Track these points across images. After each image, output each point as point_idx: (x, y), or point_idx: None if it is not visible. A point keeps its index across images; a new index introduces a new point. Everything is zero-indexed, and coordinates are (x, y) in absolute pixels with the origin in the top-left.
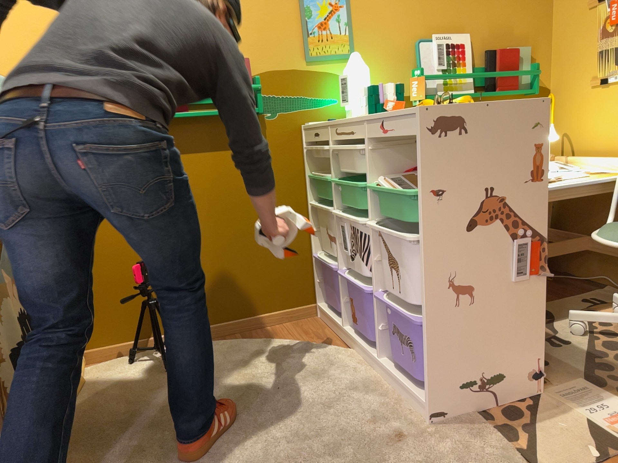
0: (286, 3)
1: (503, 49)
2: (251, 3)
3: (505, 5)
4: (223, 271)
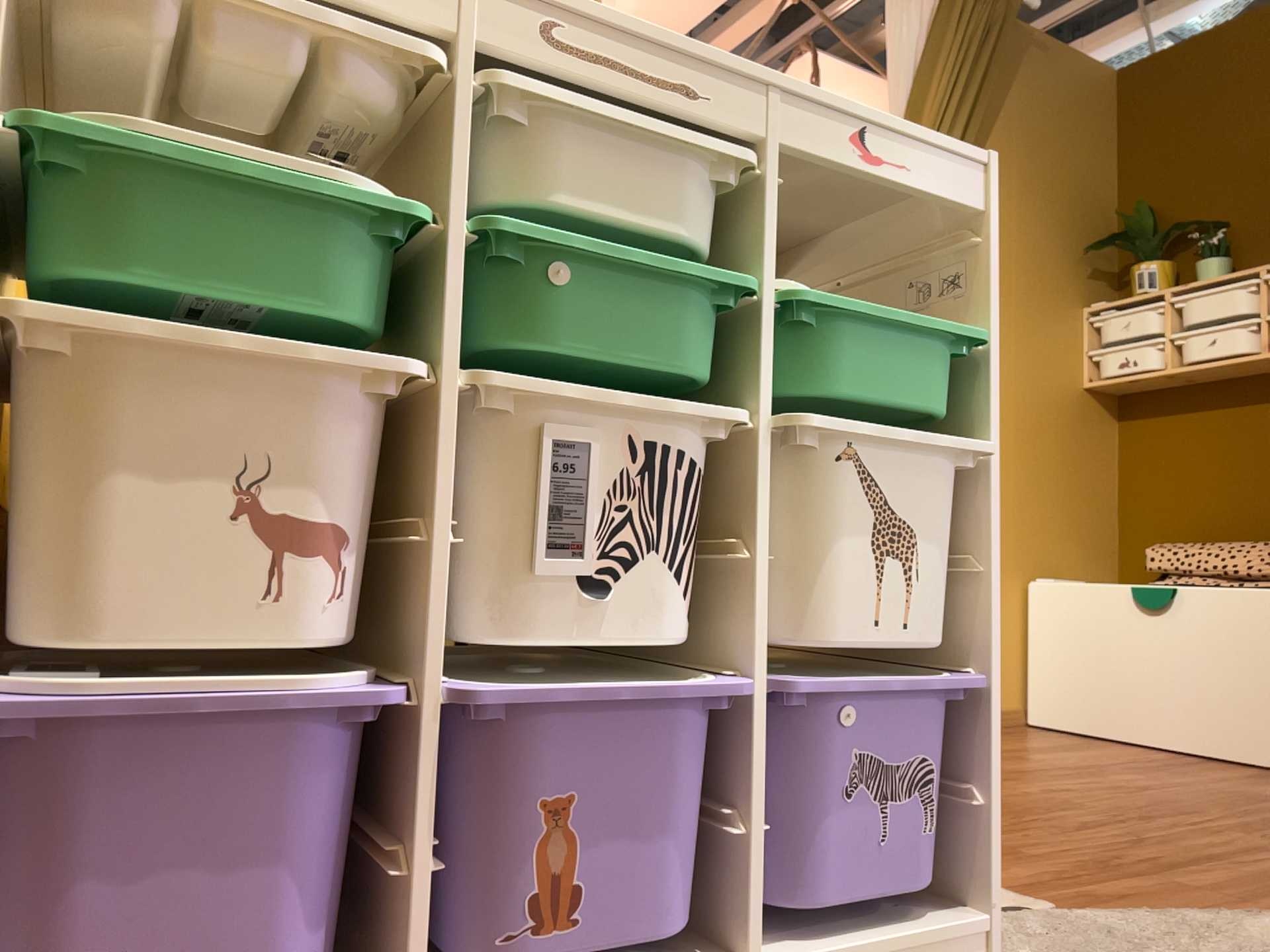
0: None
1: None
2: None
3: None
4: None
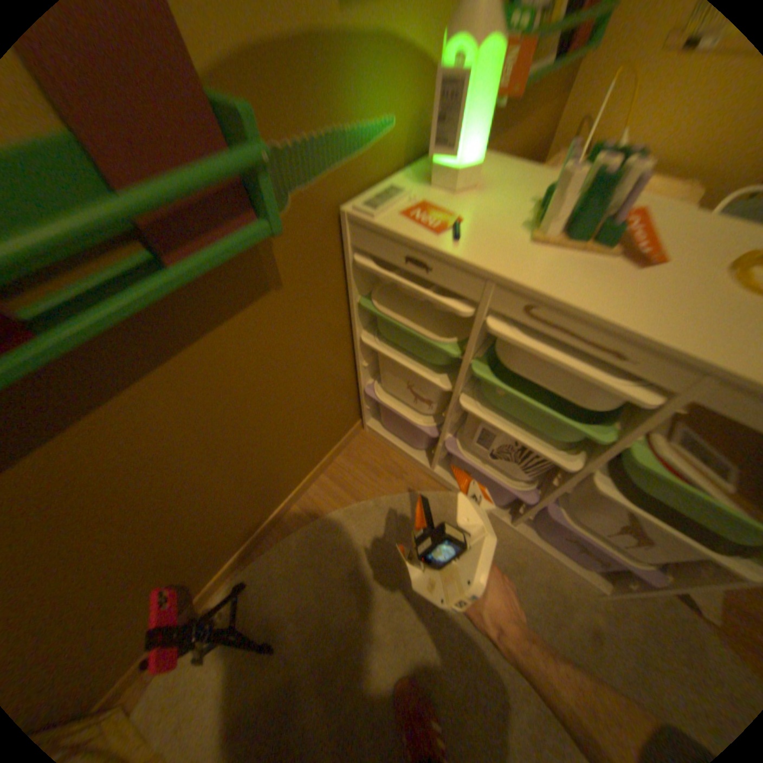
0: None
1: None
2: None
3: None
4: (261, 481)
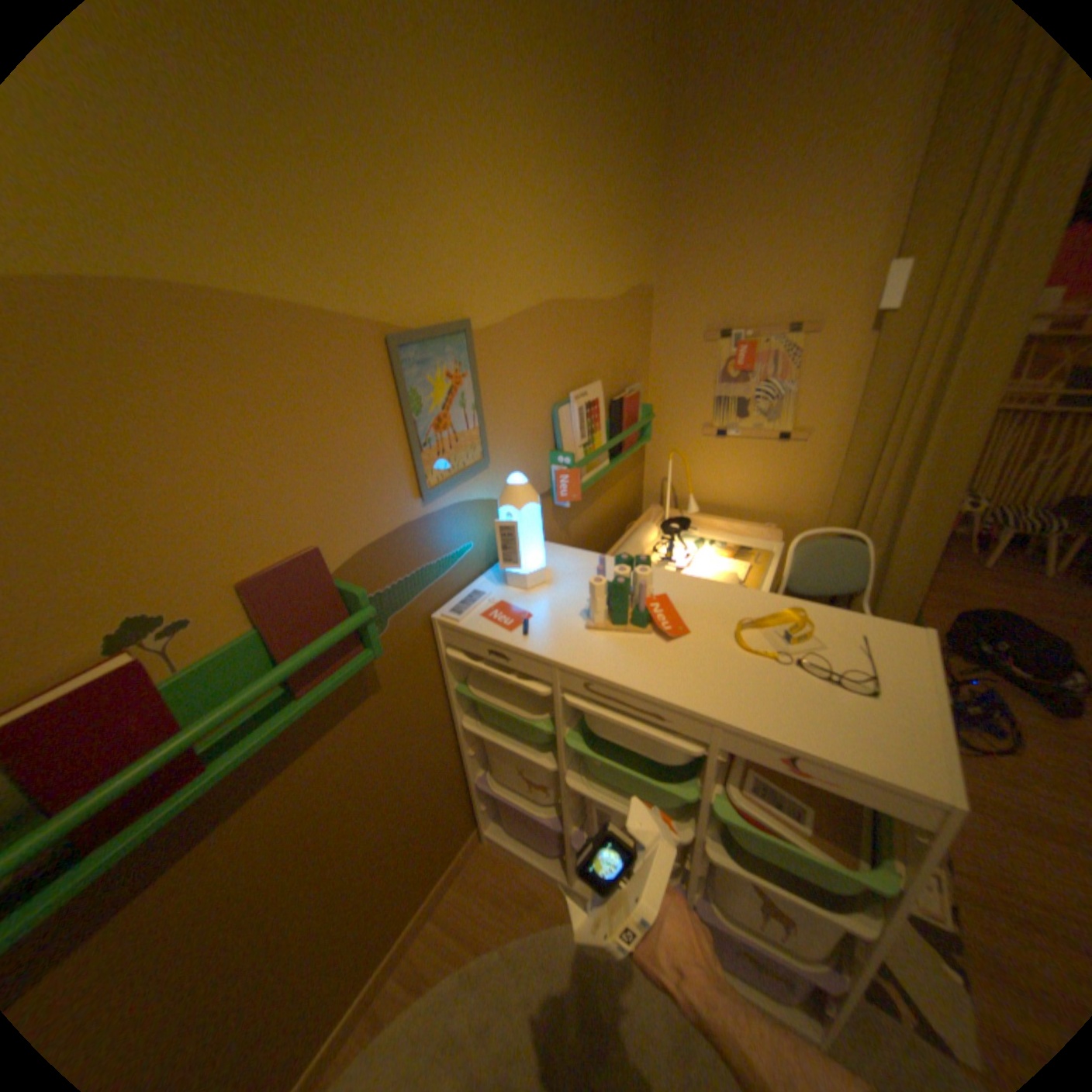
0: (370, 389)
1: (631, 395)
2: (294, 407)
3: (623, 327)
4: (348, 931)
